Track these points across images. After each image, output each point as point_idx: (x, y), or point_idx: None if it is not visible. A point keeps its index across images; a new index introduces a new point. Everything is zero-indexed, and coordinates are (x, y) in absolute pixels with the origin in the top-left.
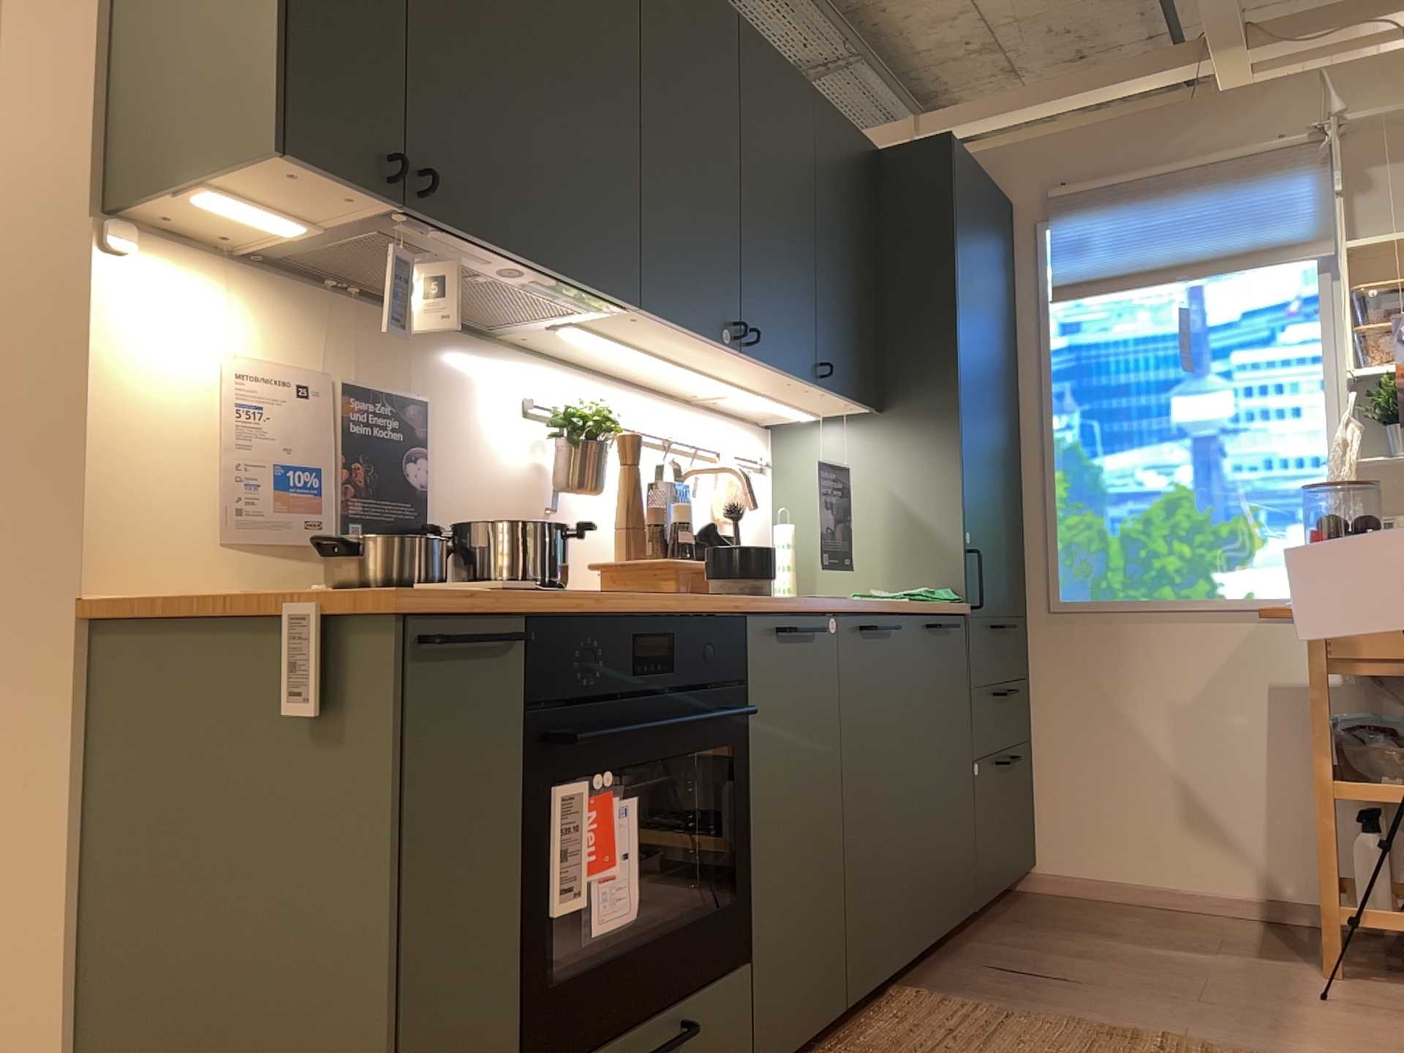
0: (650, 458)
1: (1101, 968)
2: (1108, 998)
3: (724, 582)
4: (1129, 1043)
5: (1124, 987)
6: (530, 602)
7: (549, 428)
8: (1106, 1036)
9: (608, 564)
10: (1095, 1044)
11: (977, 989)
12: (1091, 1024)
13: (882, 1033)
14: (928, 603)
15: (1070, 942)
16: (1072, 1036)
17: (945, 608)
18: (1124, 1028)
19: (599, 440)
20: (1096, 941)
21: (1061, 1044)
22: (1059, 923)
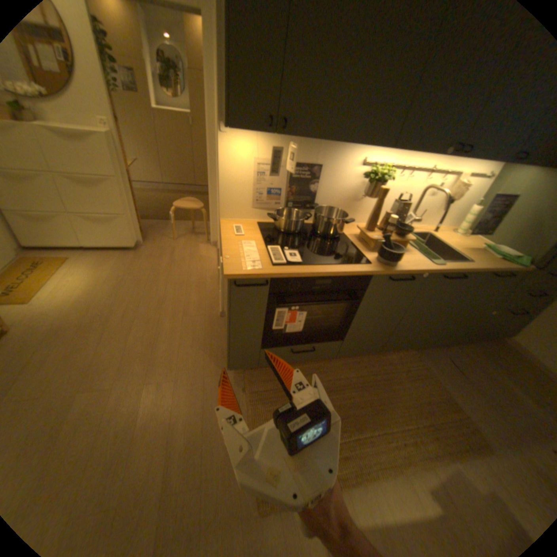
0: (428, 171)
1: (486, 383)
2: (471, 393)
3: (378, 257)
4: (453, 411)
5: (483, 394)
6: (271, 276)
7: (365, 175)
8: (449, 404)
9: (360, 229)
10: (442, 404)
11: (435, 363)
12: (451, 398)
13: (391, 359)
14: (509, 261)
15: (489, 367)
16: (439, 397)
17: (513, 267)
18: (461, 405)
19: (388, 177)
20: (499, 373)
21: (432, 397)
22: (497, 359)
